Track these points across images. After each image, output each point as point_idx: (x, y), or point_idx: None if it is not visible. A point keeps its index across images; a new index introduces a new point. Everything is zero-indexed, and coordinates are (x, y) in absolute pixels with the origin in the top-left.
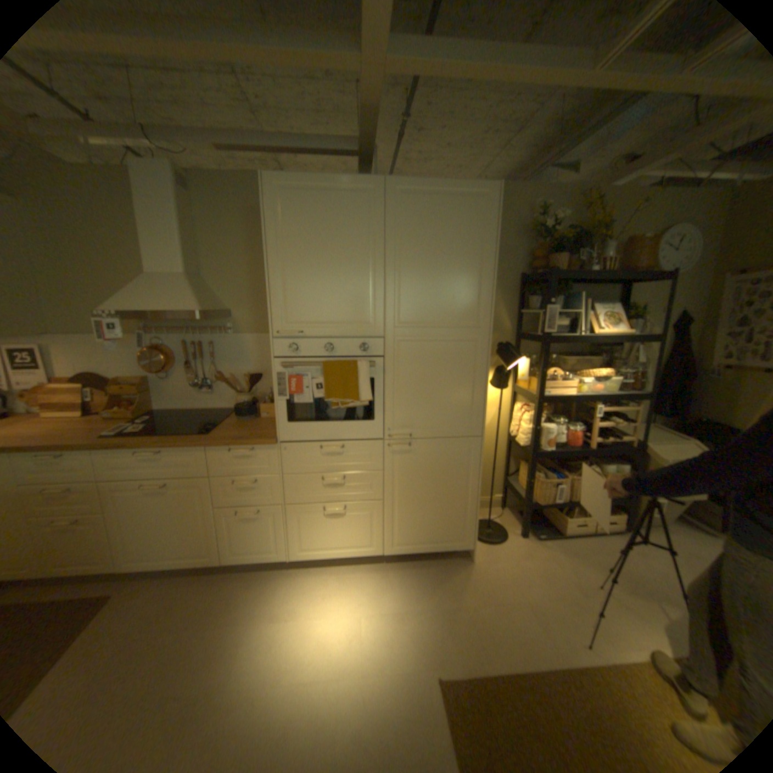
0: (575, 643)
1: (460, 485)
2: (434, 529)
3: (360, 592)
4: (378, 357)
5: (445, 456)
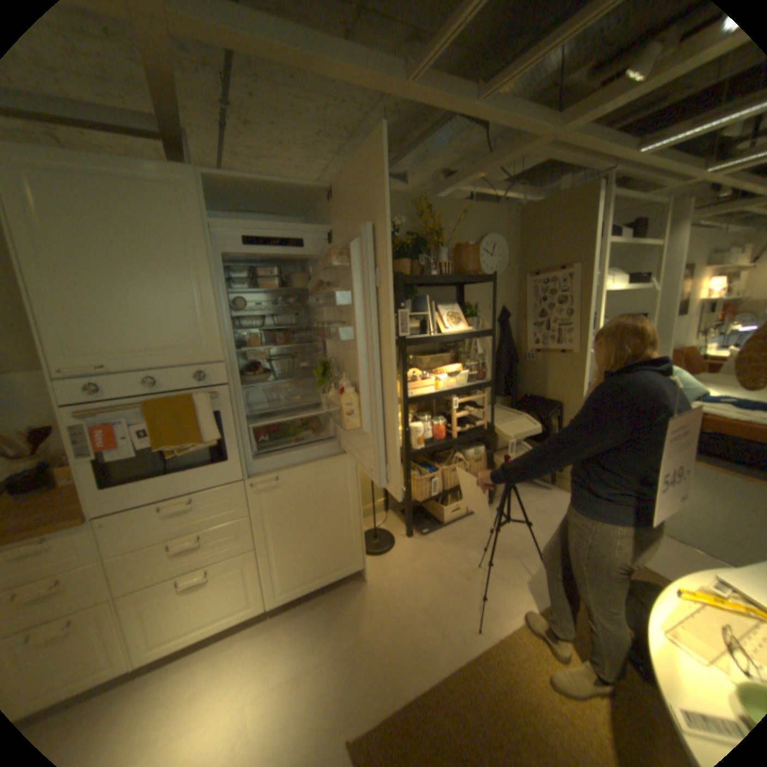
0: (467, 633)
1: (340, 508)
2: (319, 562)
3: (240, 671)
4: (220, 385)
5: (319, 482)
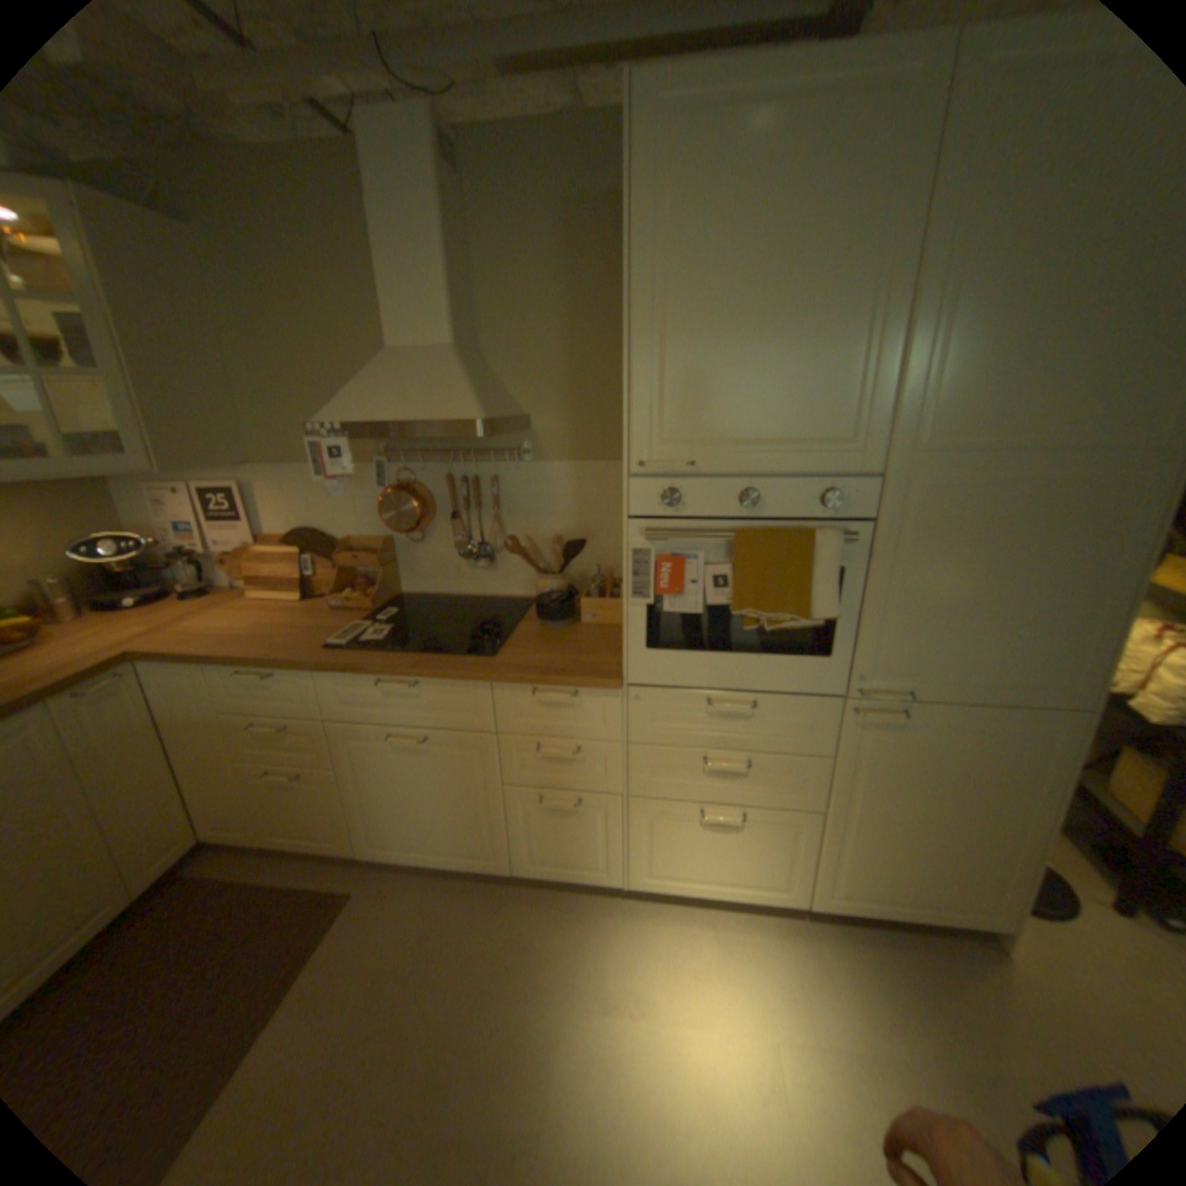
0: None
1: (1013, 809)
2: (932, 883)
3: (768, 981)
4: (863, 519)
5: (990, 746)
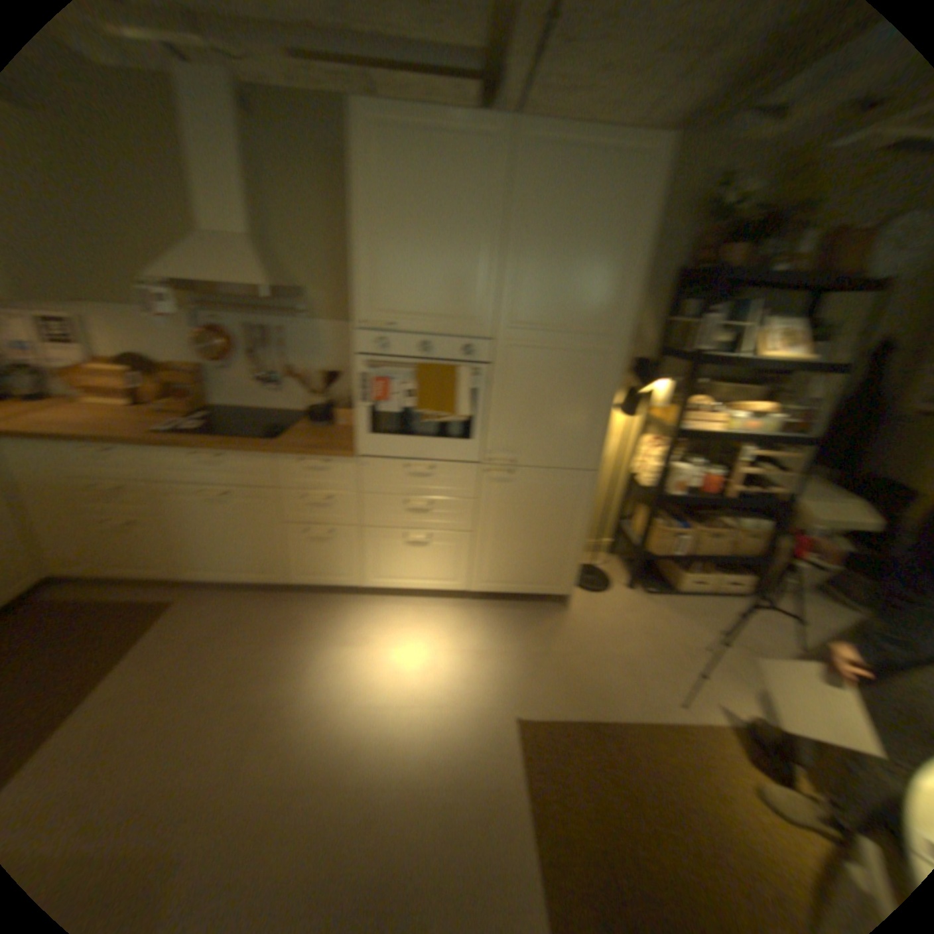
0: (671, 701)
1: (567, 524)
2: (530, 569)
3: (442, 626)
4: (487, 363)
5: (554, 490)
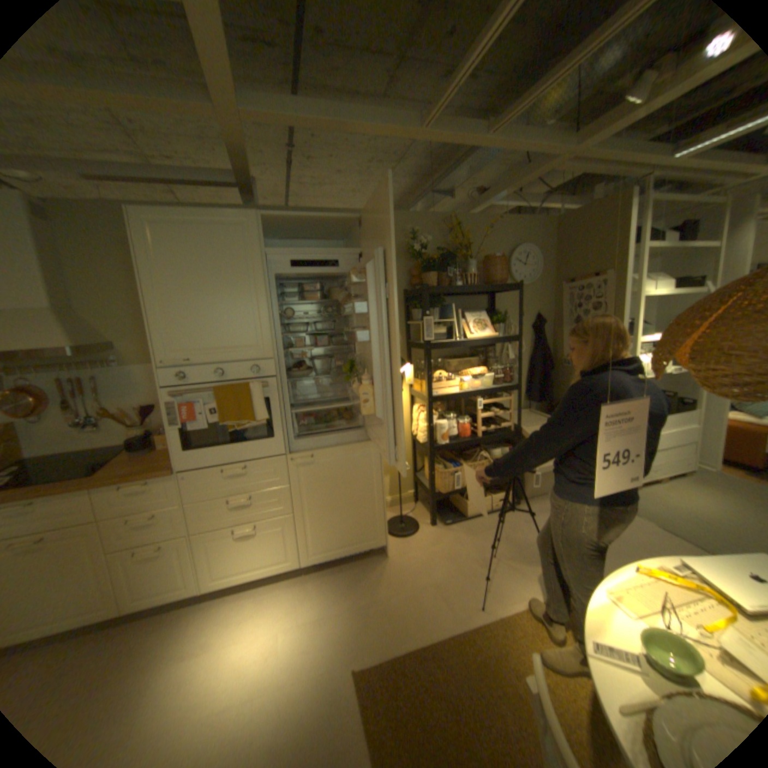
0: (471, 609)
1: (365, 487)
2: (346, 533)
3: (277, 609)
4: (271, 377)
5: (348, 463)
